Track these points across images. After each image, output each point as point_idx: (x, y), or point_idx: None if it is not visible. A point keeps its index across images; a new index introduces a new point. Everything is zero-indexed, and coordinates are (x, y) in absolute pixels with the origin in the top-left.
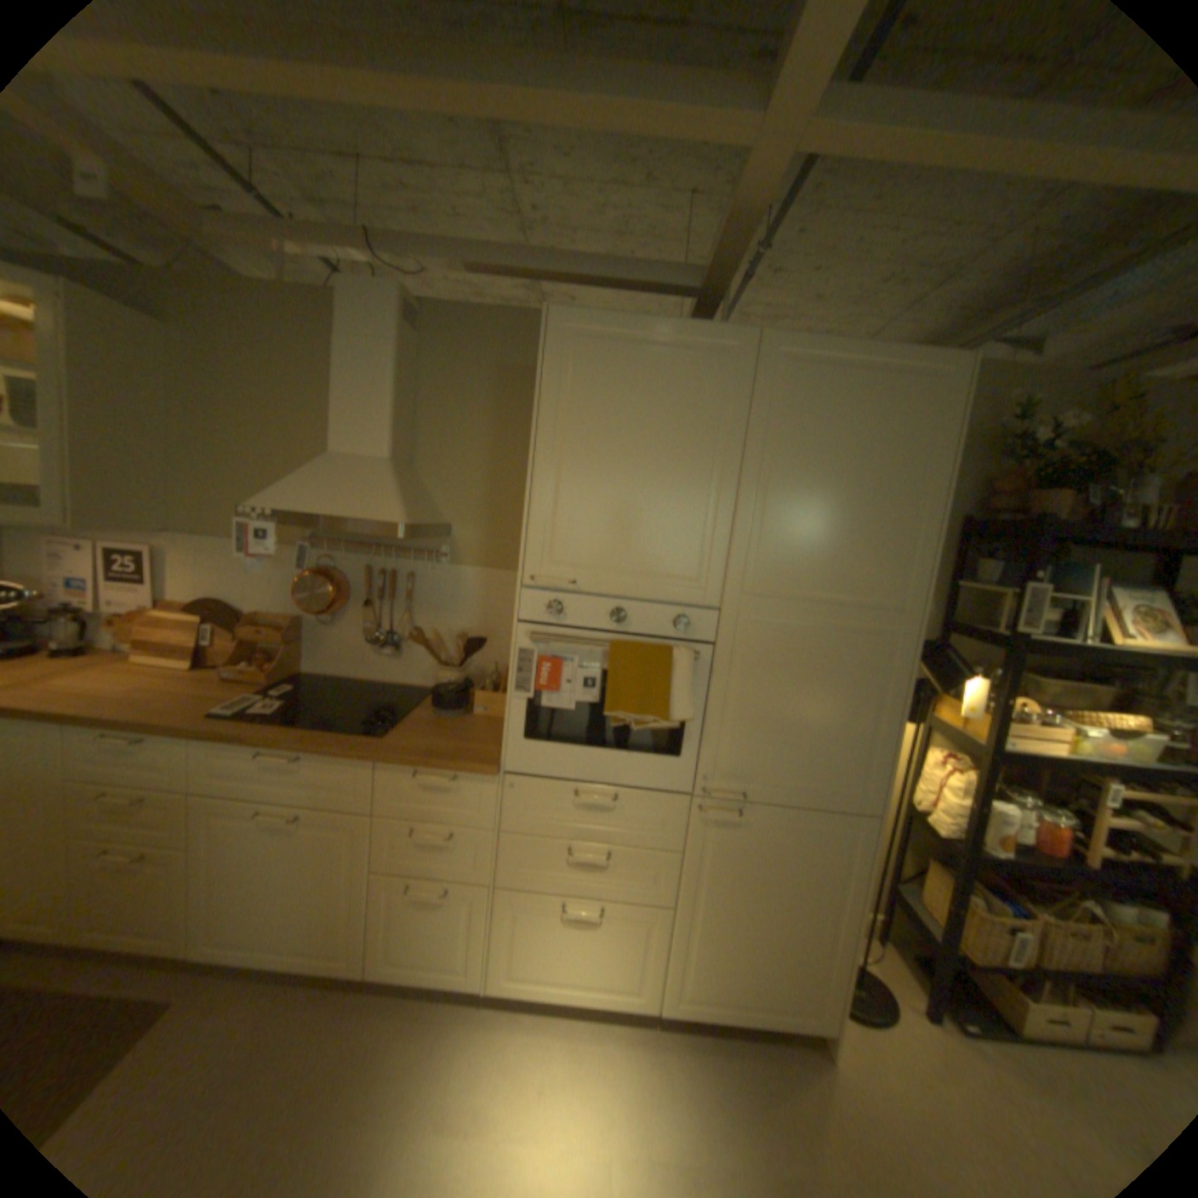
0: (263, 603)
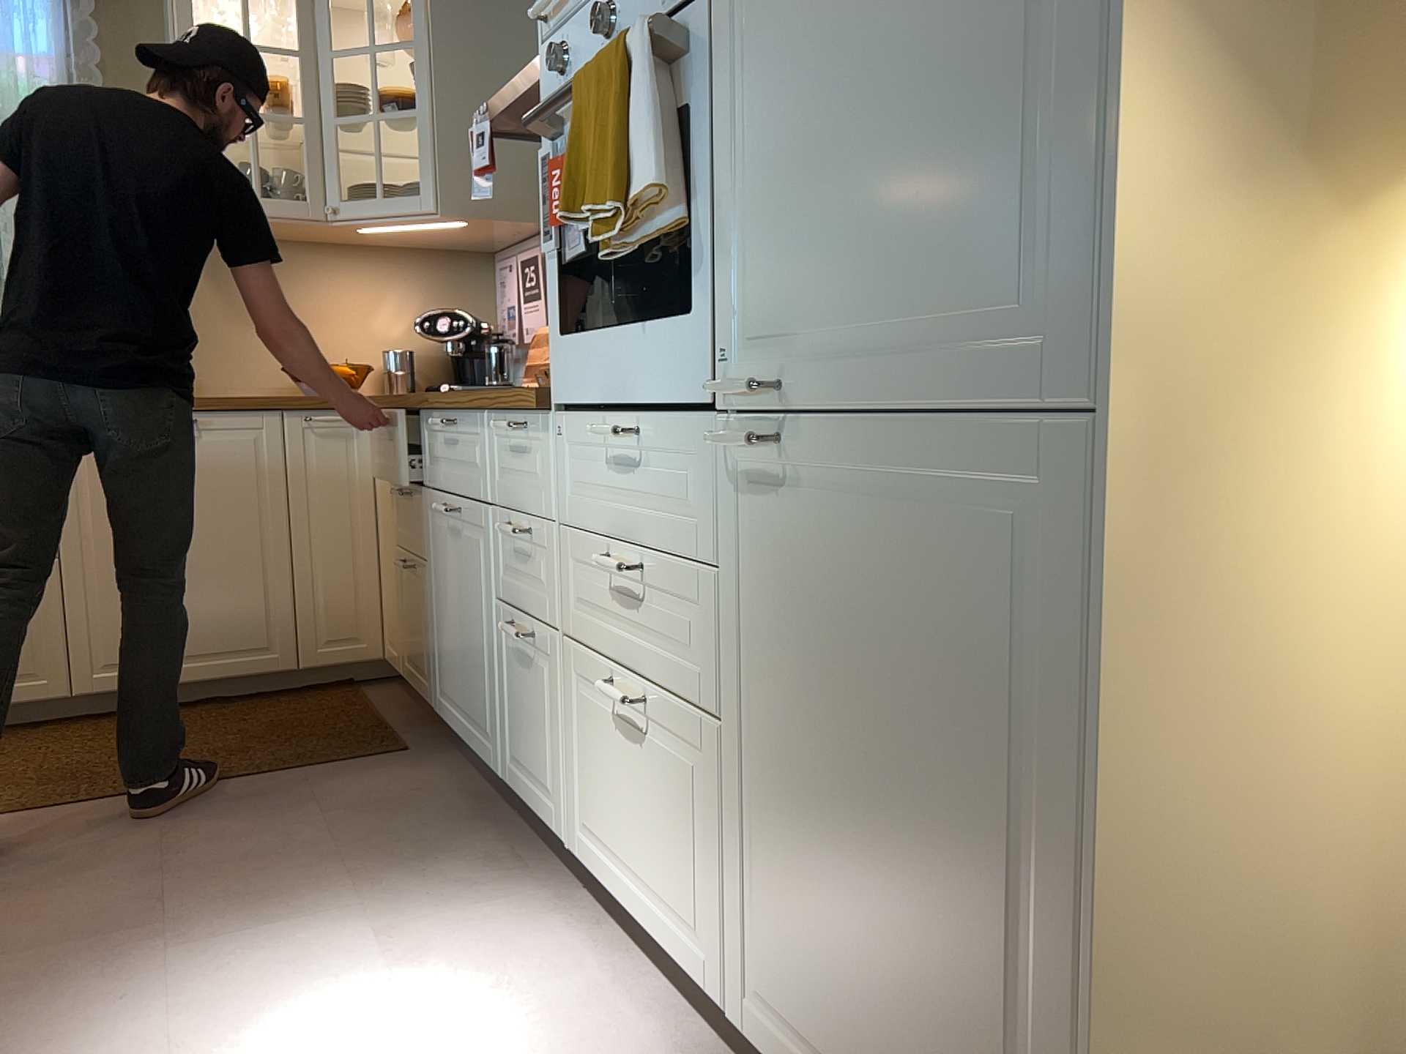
0: None
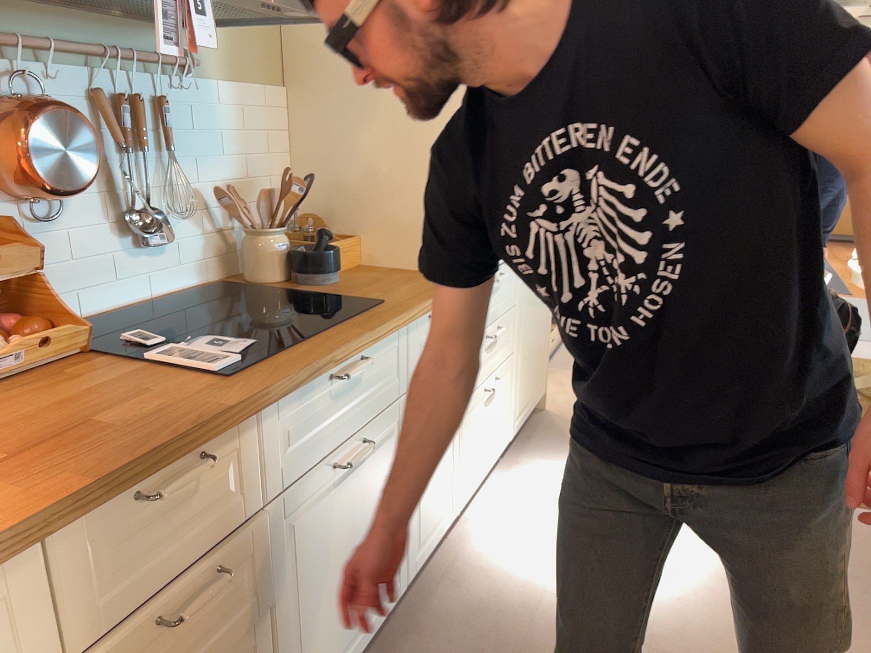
0: None
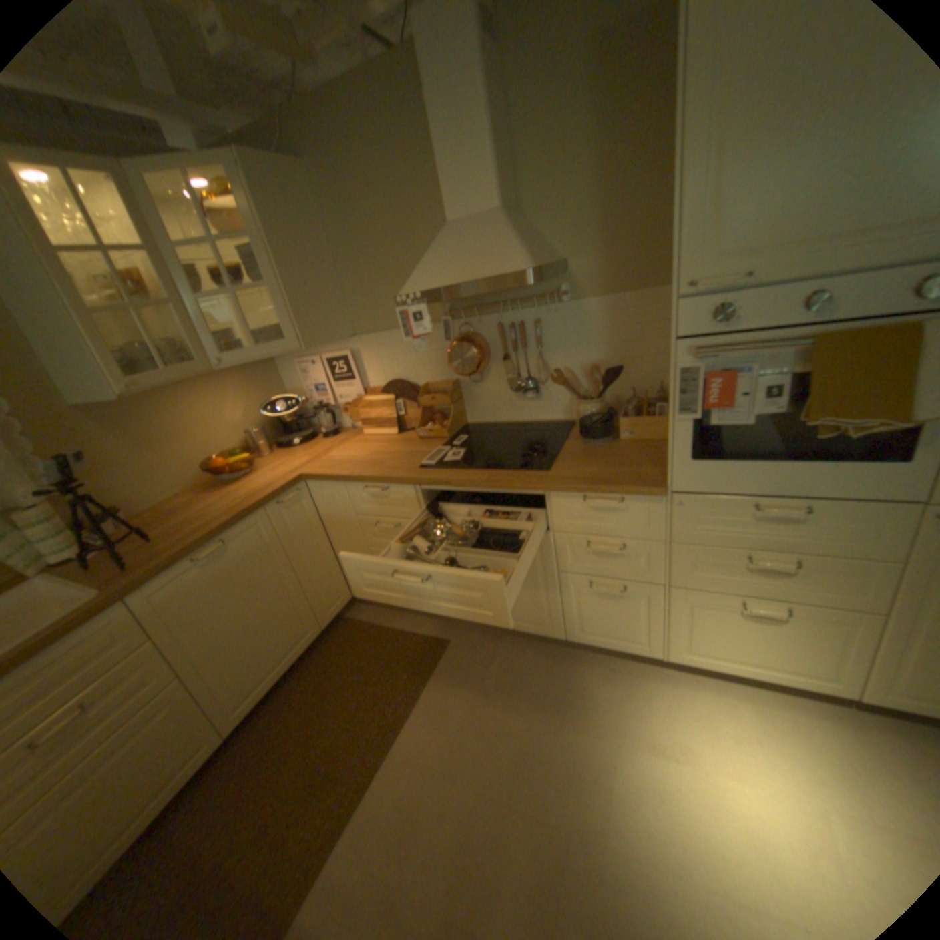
0: (429, 373)
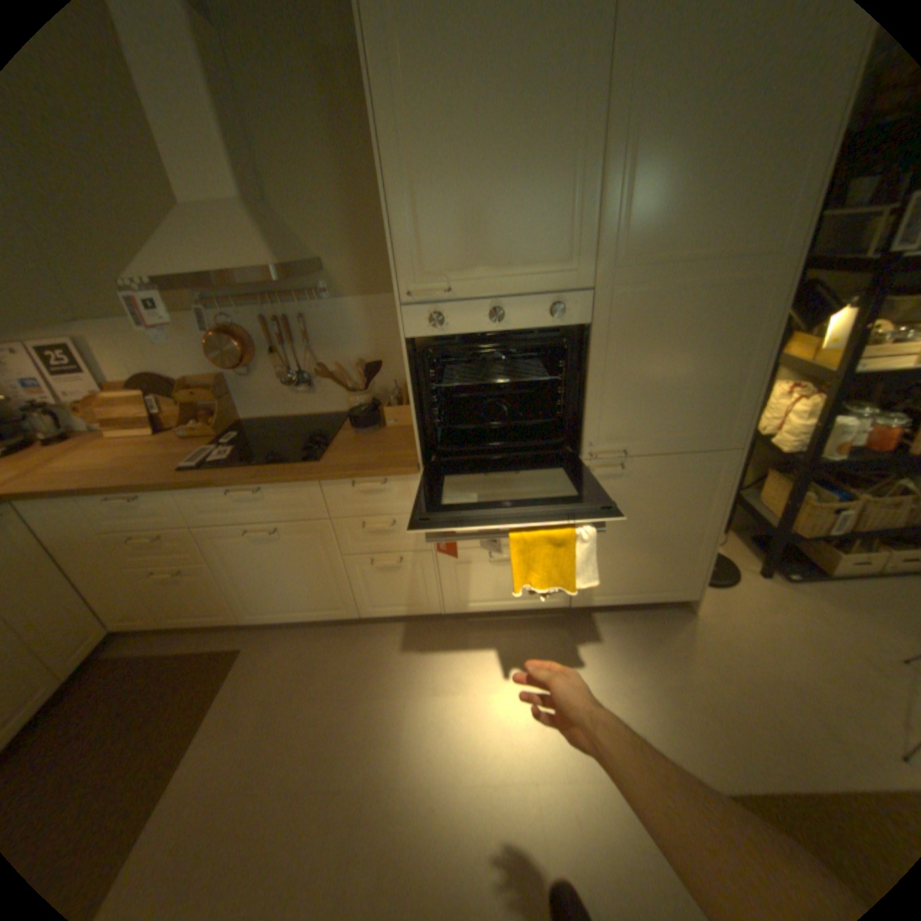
0: (186, 367)
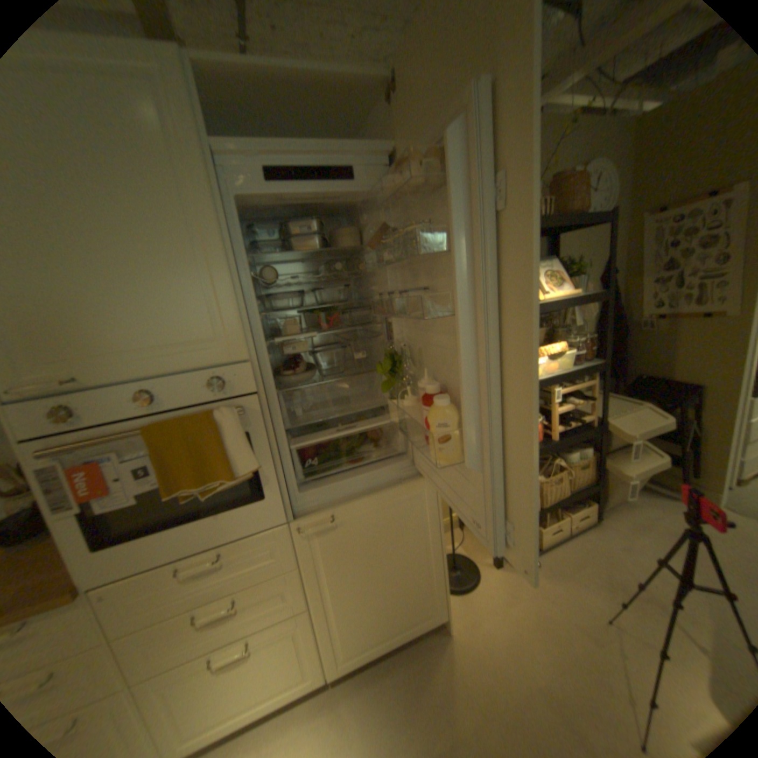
0: None
